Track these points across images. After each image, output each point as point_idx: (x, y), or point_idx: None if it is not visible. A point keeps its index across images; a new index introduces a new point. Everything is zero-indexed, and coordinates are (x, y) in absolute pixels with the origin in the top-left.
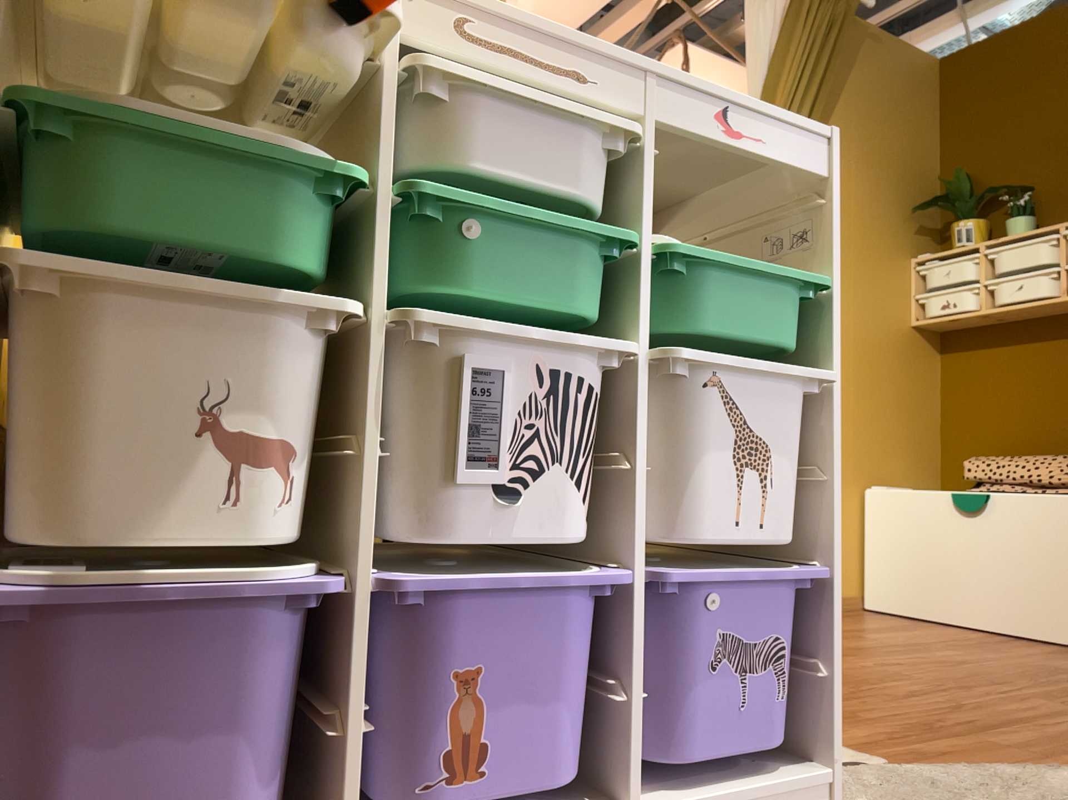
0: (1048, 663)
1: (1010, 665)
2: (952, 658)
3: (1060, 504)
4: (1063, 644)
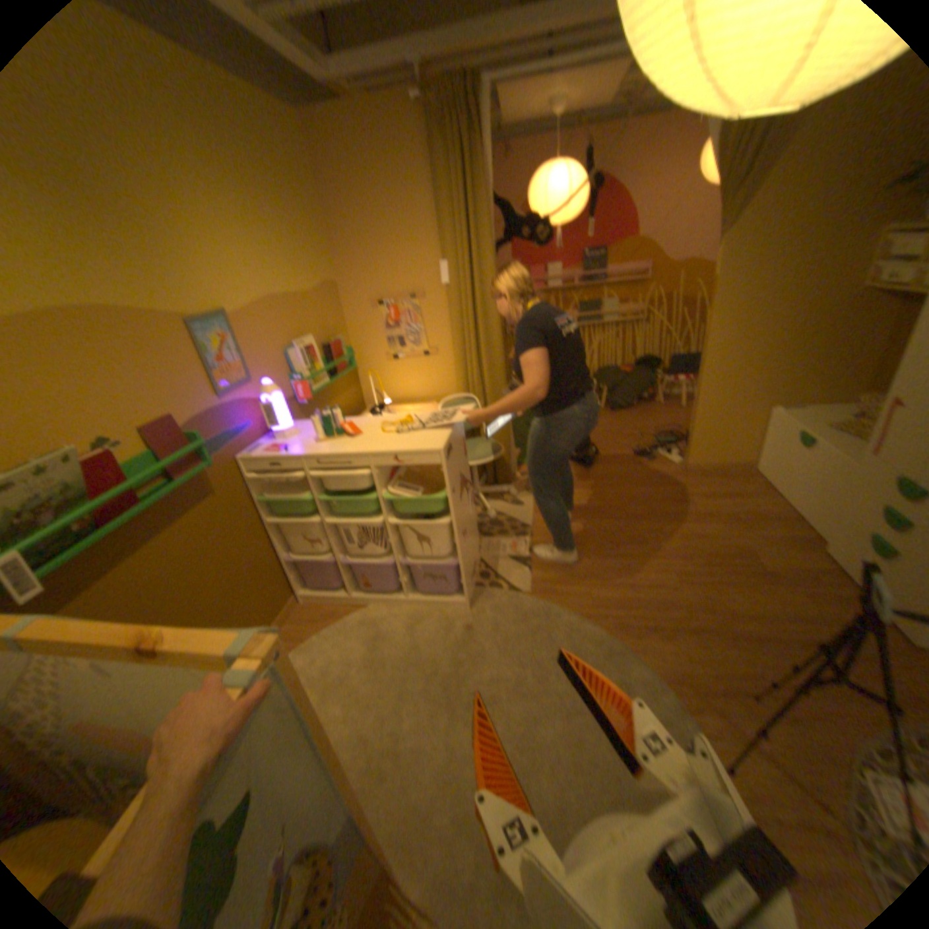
0: (755, 552)
1: (723, 549)
2: (700, 536)
3: (845, 467)
4: (818, 536)
